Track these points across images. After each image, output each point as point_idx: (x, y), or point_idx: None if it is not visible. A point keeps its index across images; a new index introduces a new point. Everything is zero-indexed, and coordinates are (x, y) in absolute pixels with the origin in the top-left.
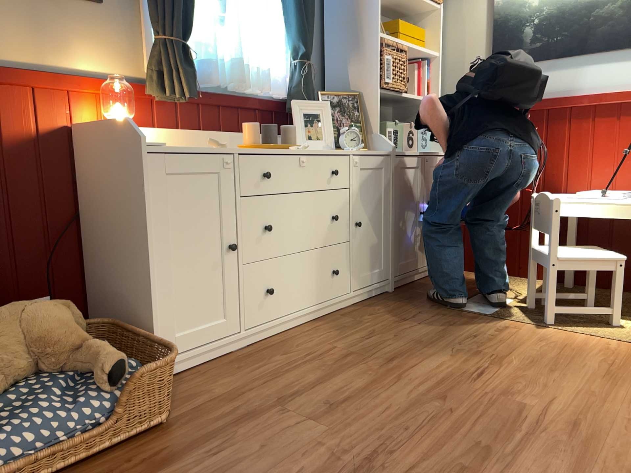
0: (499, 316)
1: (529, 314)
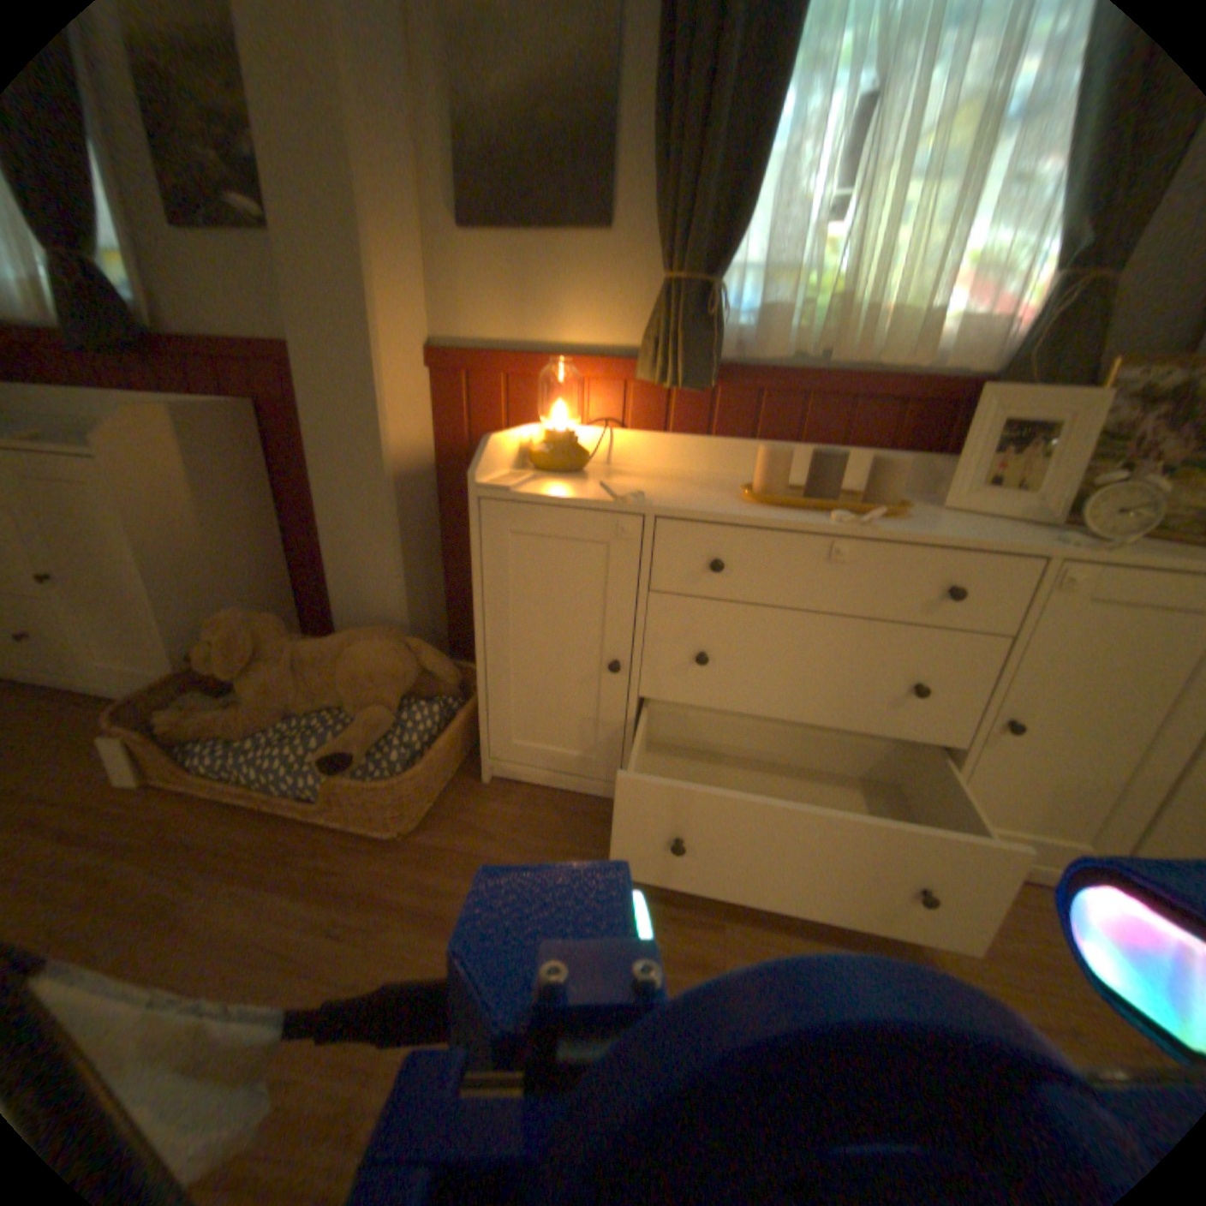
0: None
1: None
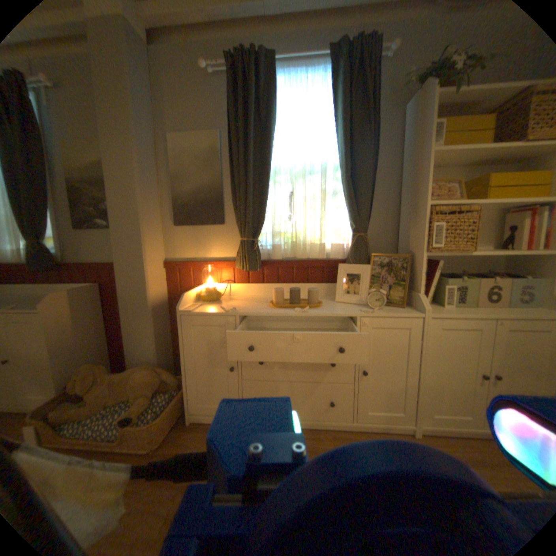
0: None
1: None
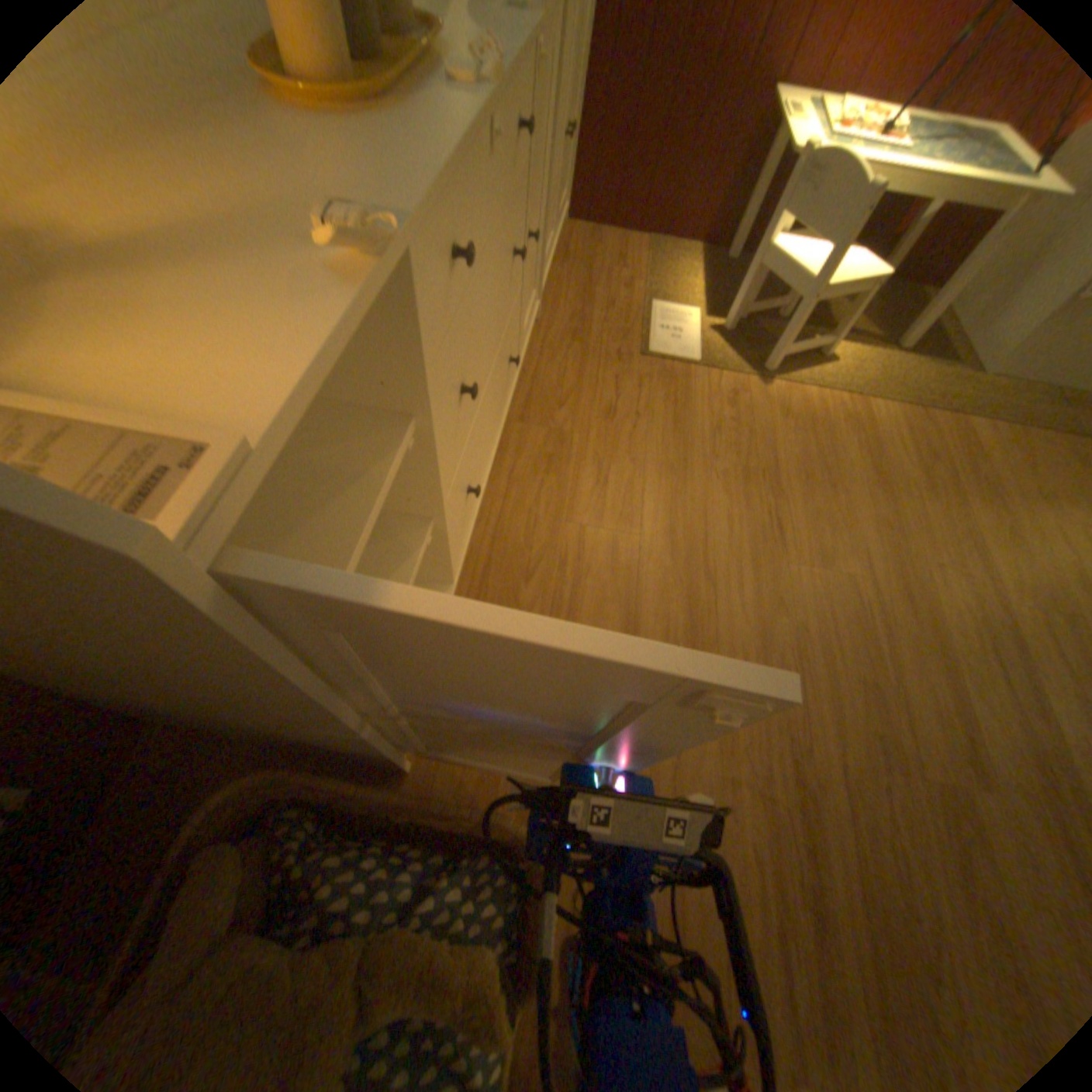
0: (709, 364)
1: (736, 349)
